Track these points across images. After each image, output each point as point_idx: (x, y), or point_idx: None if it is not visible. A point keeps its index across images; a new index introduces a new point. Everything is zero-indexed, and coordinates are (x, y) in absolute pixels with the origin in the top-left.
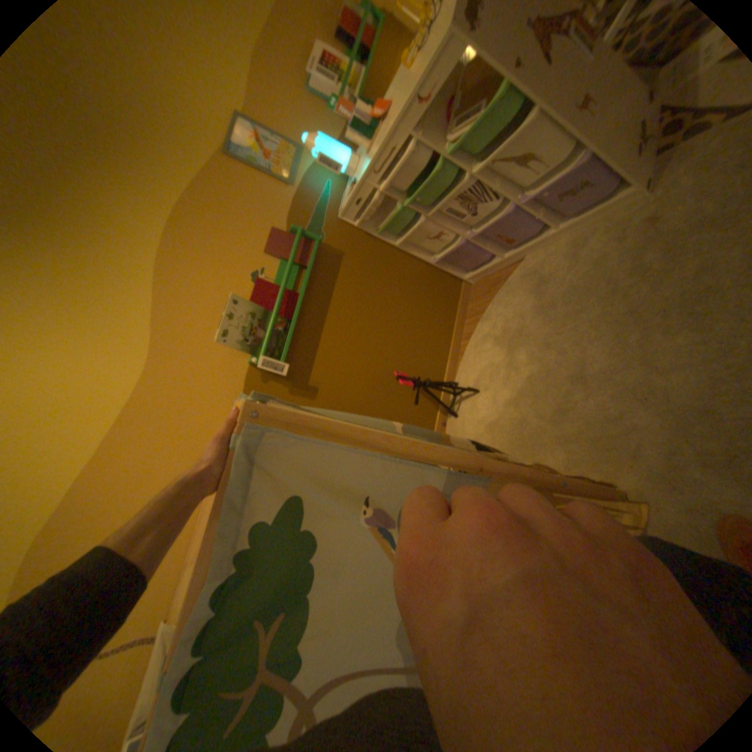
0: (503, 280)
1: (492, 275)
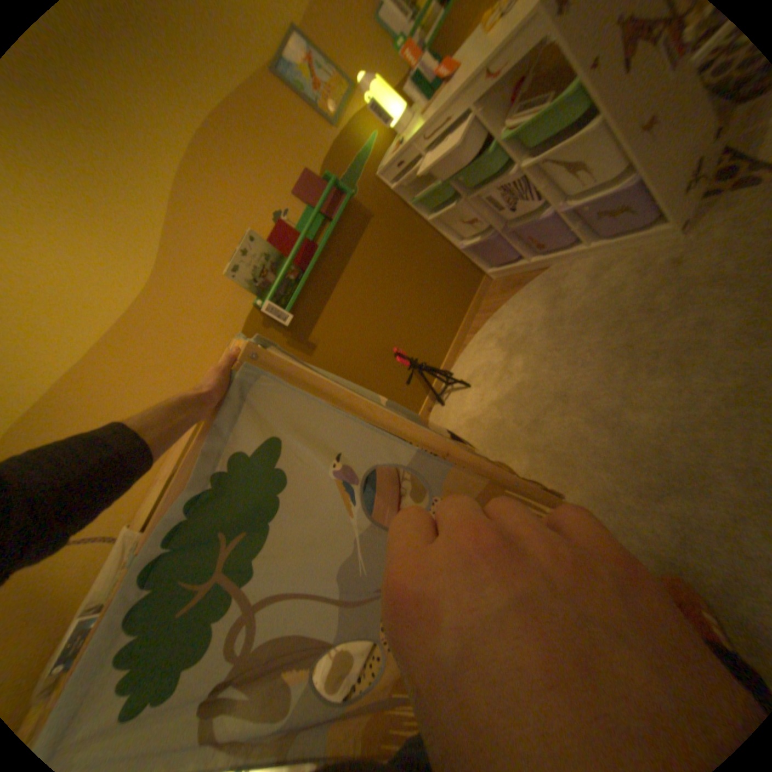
0: (523, 283)
1: (514, 275)
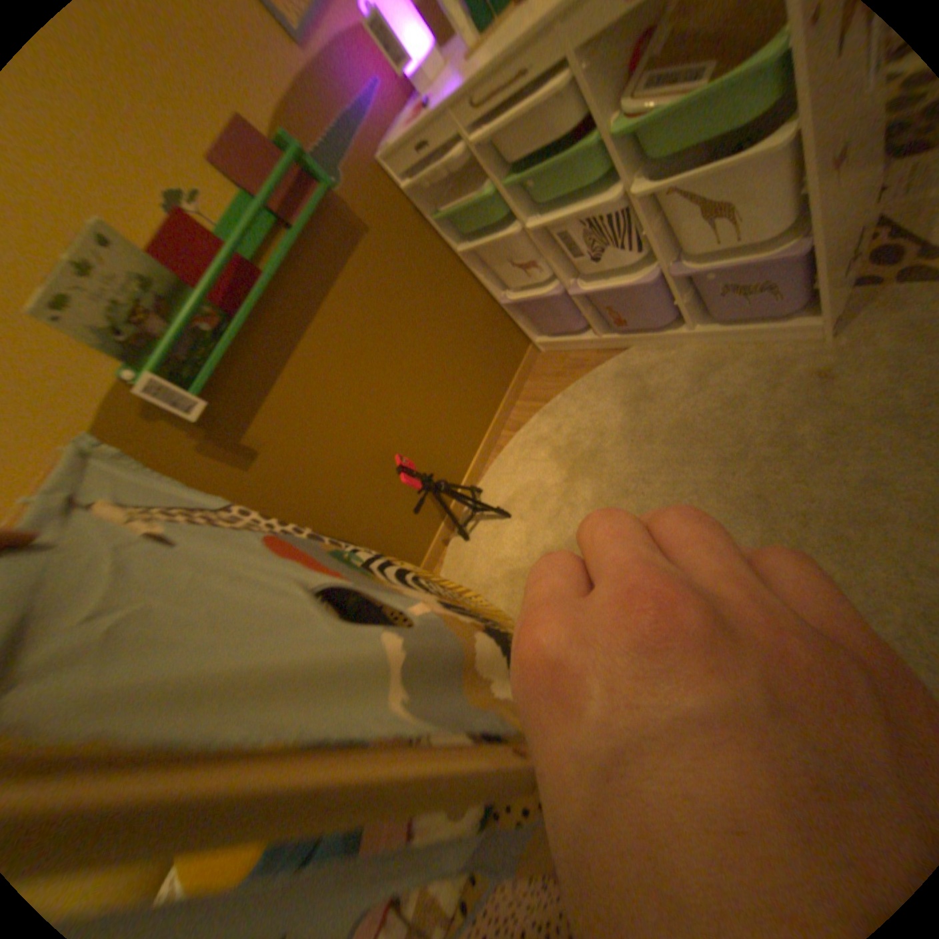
0: (586, 365)
1: (572, 352)
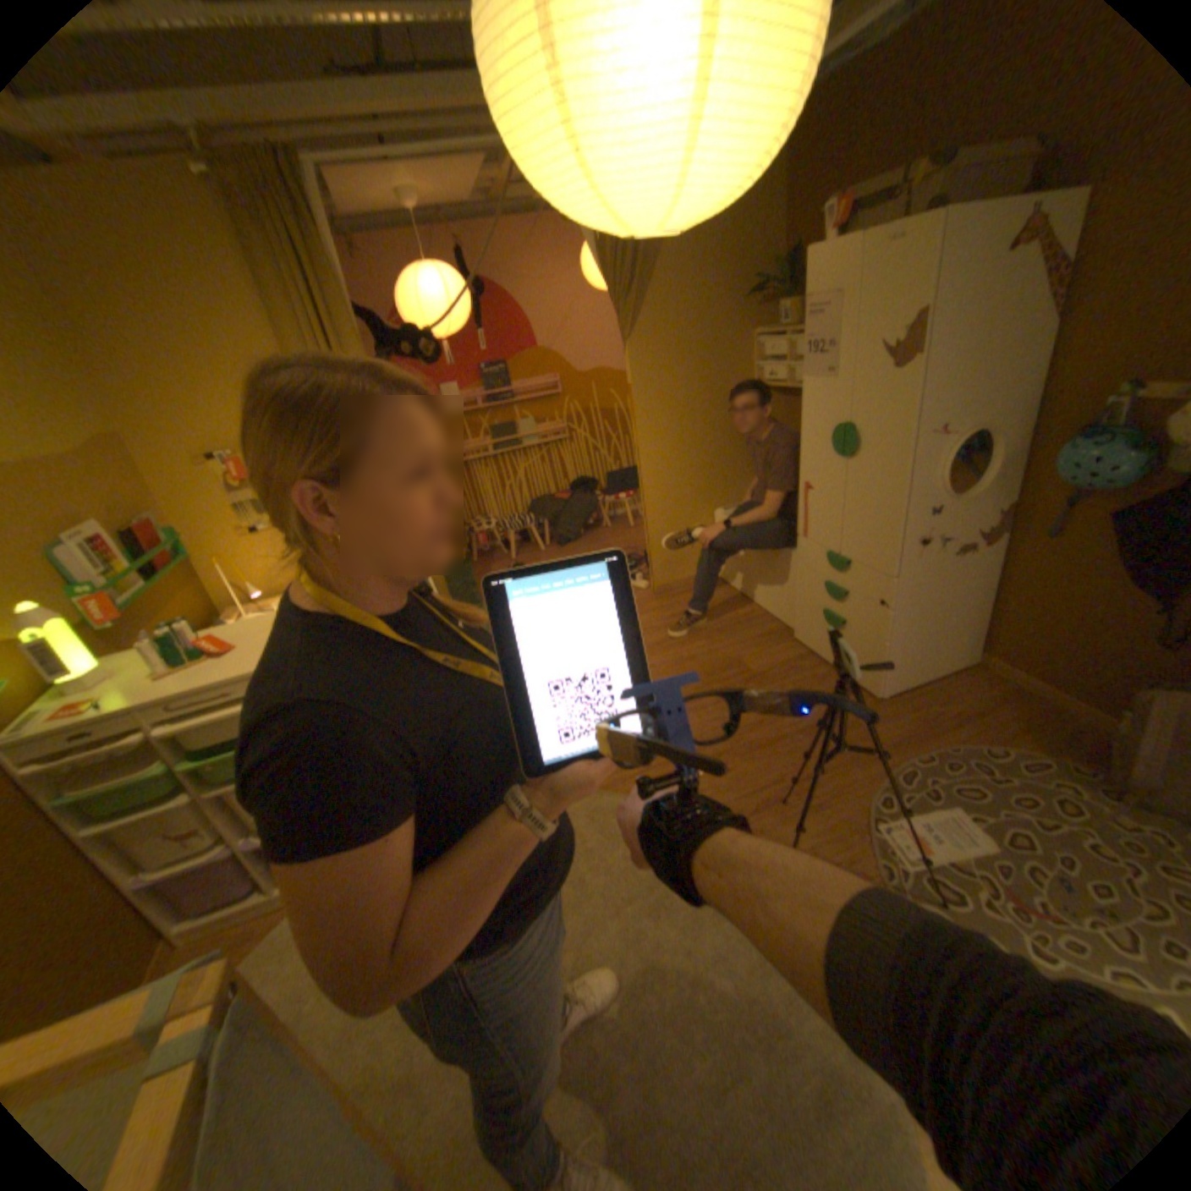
0: (251, 938)
1: (228, 931)
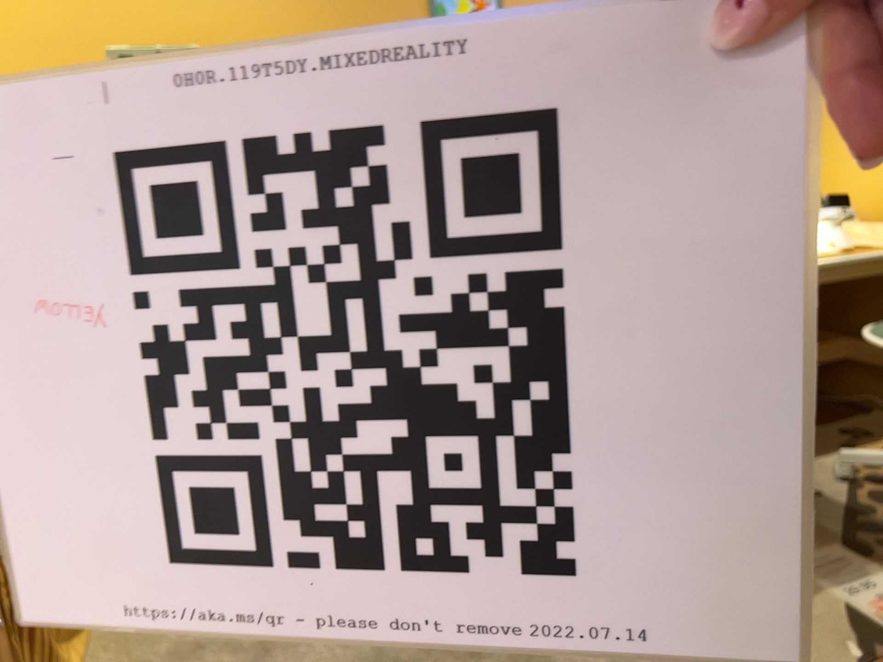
0: None
1: None
